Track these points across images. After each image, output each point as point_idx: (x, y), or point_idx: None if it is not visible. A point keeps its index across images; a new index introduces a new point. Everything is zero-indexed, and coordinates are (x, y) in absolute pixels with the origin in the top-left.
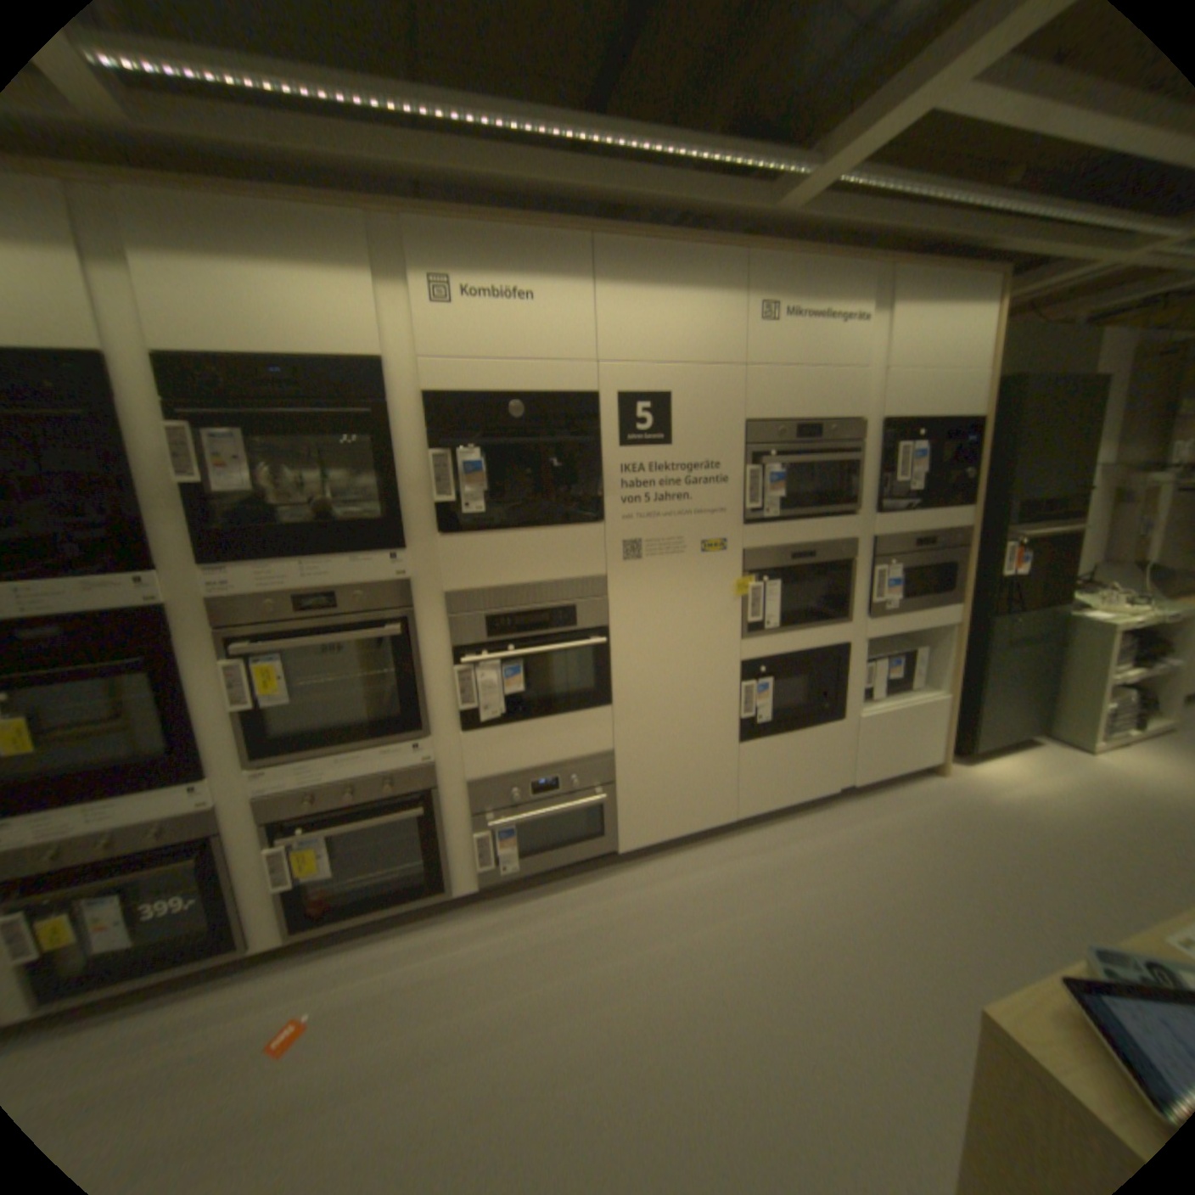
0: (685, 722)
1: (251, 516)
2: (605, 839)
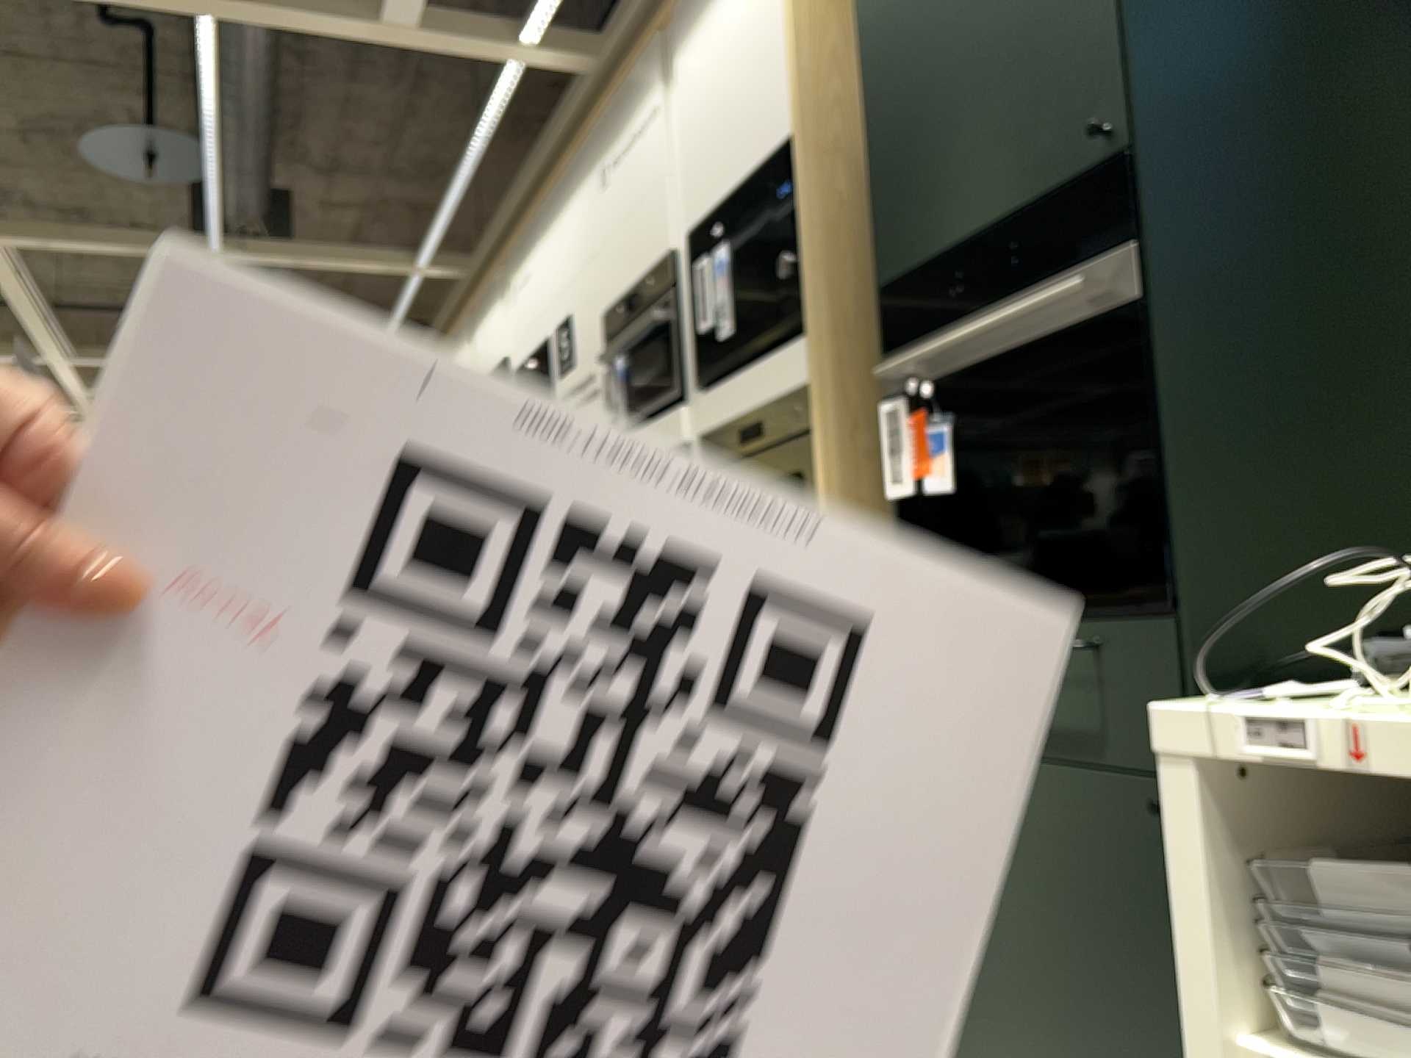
0: None
1: None
2: None
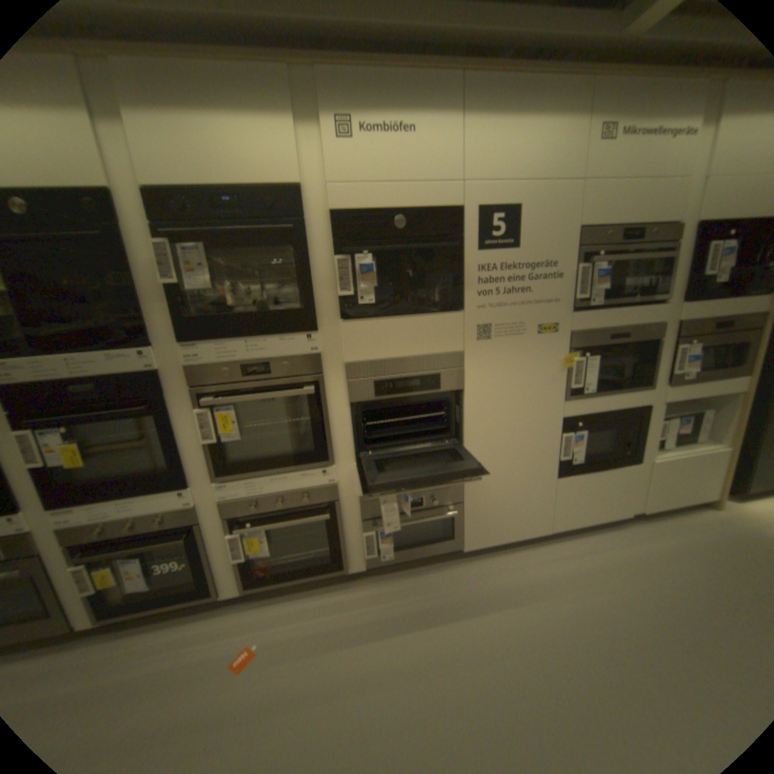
0: (518, 462)
1: (212, 307)
2: (454, 541)
